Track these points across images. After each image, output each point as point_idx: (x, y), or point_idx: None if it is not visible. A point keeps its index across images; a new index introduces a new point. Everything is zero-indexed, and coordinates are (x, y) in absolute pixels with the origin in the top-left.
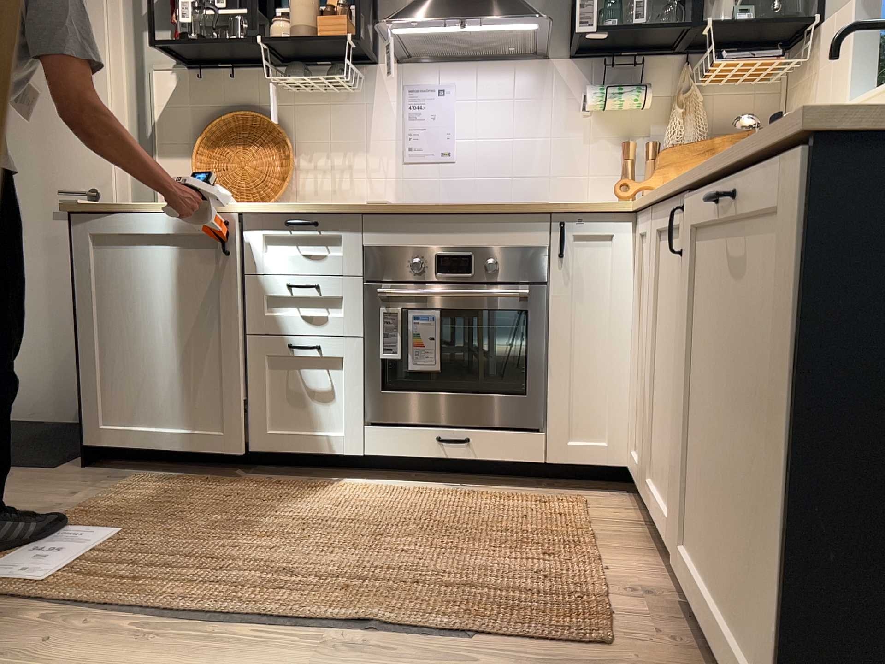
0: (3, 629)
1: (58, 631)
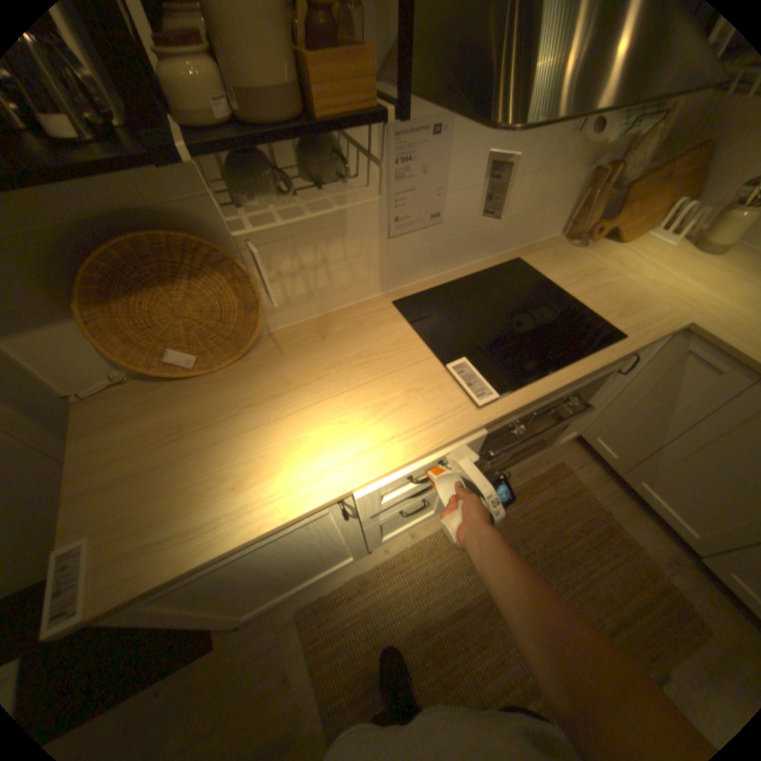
0: None
1: None
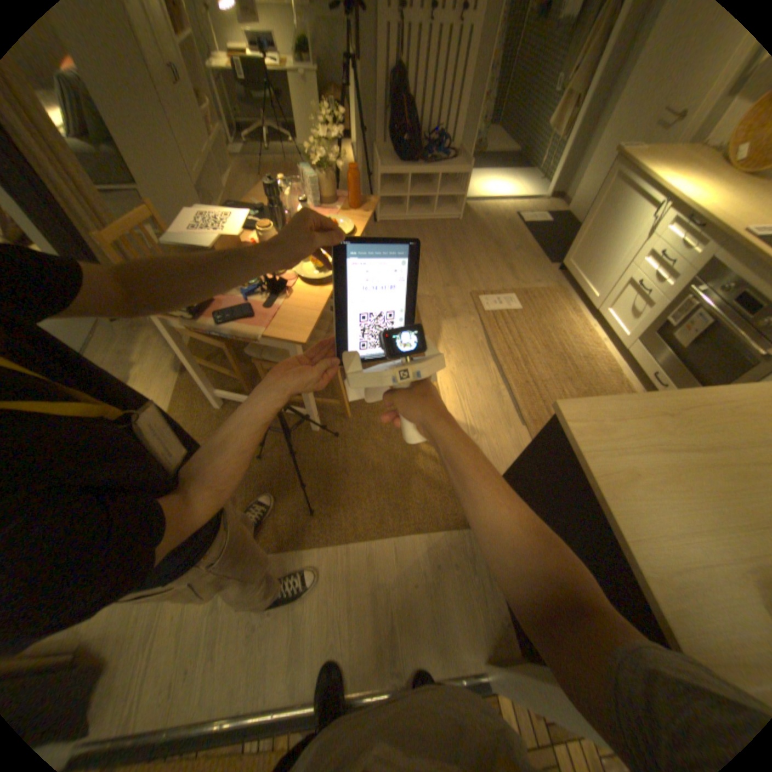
0: (466, 316)
1: (472, 326)
